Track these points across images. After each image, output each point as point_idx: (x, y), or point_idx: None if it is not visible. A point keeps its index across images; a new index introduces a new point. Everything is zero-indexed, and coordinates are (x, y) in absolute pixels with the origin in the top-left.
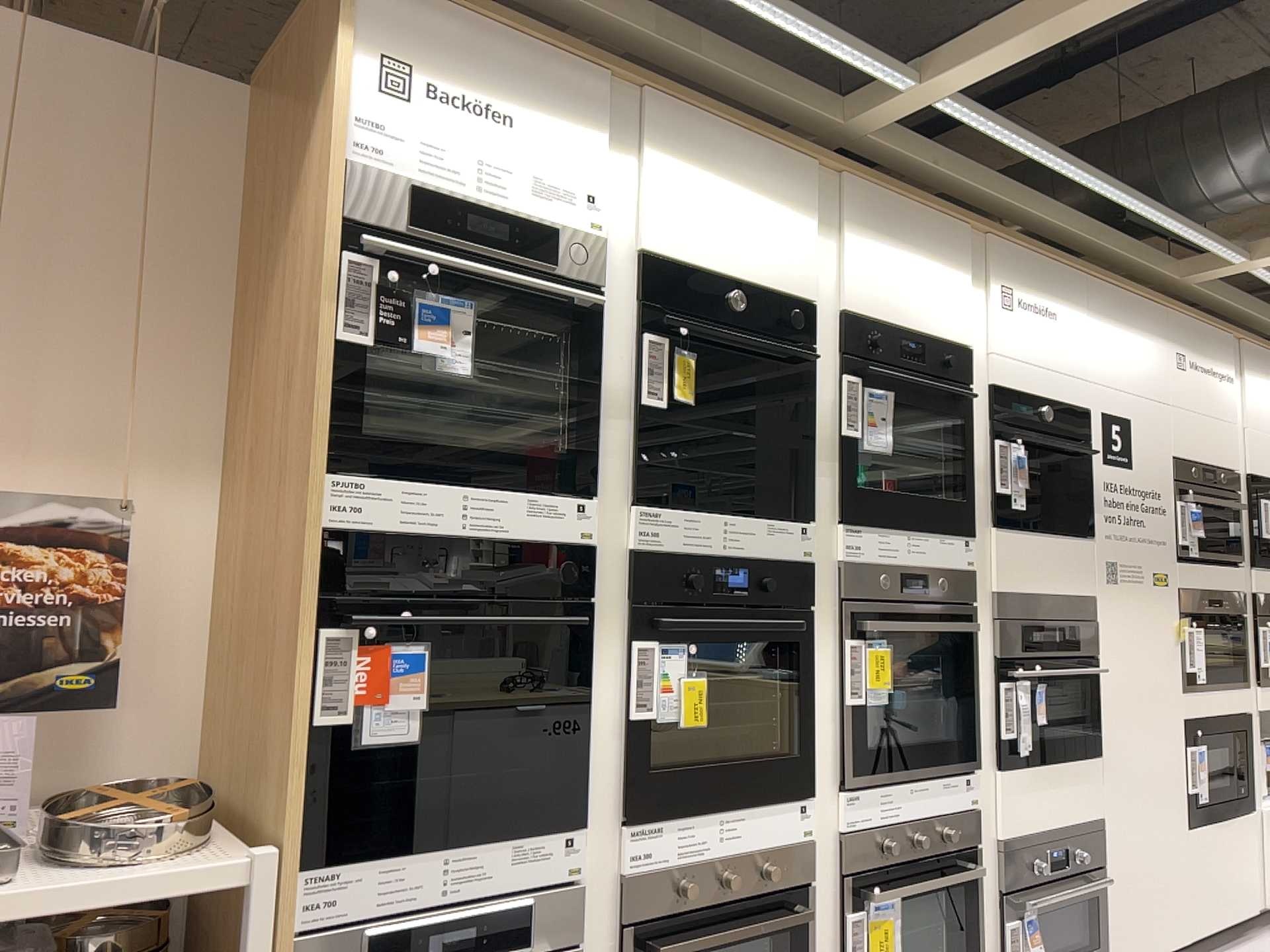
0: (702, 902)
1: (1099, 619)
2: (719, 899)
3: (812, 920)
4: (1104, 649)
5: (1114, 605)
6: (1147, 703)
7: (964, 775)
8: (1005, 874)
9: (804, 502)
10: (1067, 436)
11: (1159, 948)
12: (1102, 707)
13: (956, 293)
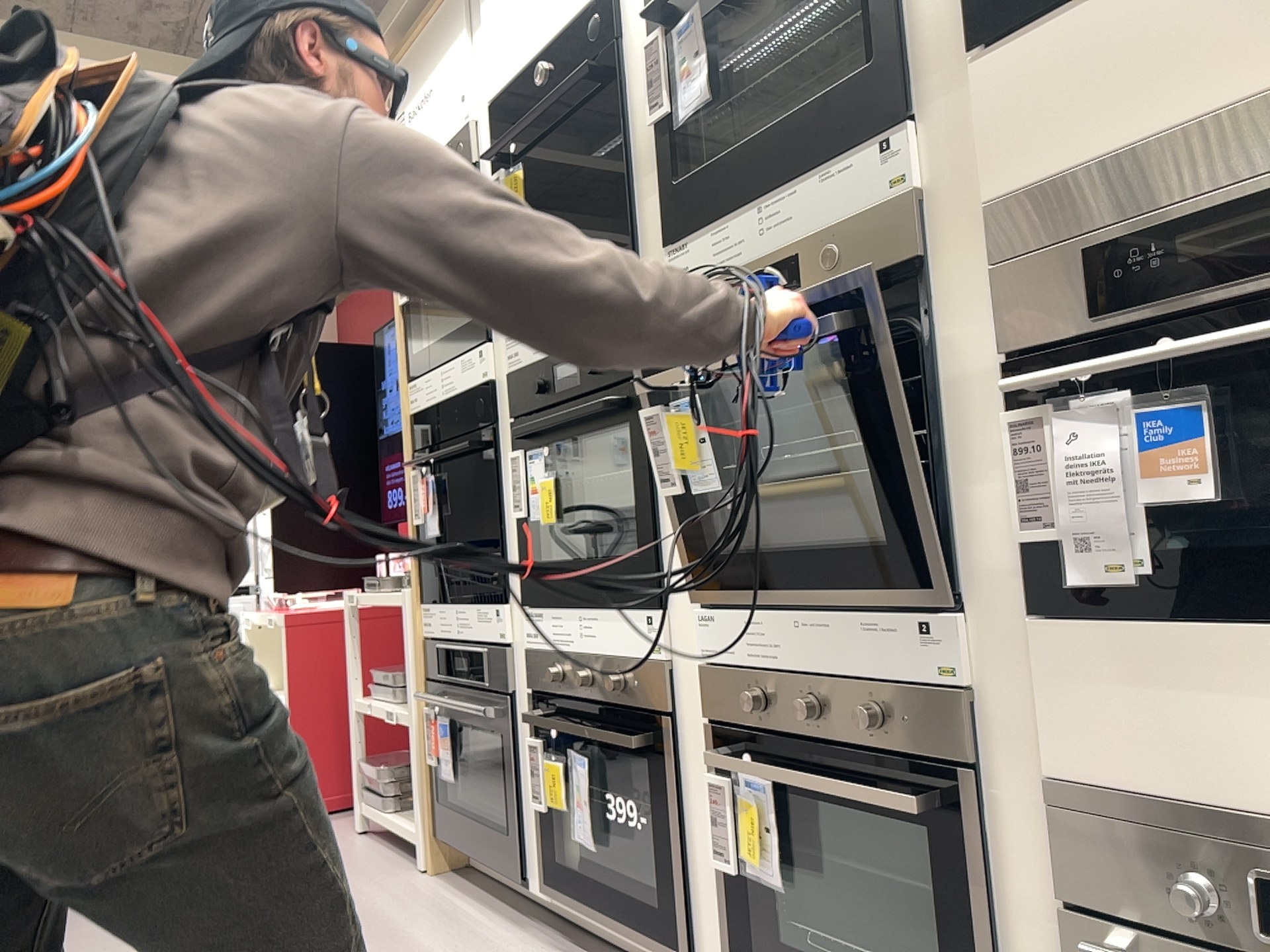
0: (574, 695)
1: None
2: (585, 698)
3: (668, 763)
4: None
5: None
6: None
7: (917, 617)
8: (1065, 867)
9: (633, 245)
10: None
11: None
12: None
13: None
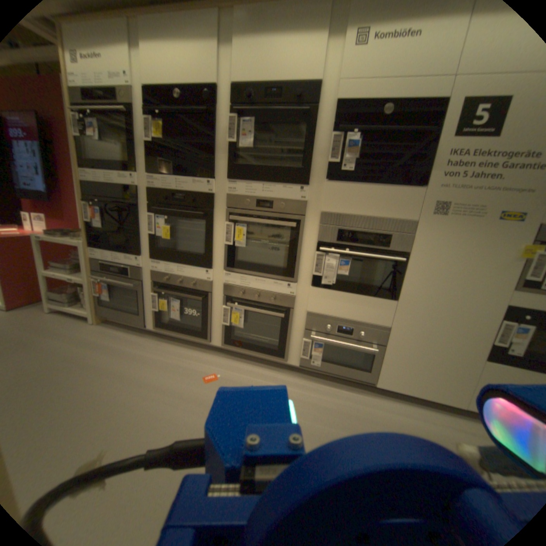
0: (173, 284)
1: (418, 233)
2: (178, 285)
3: (209, 302)
4: (419, 250)
5: (439, 227)
6: (461, 287)
7: (286, 282)
8: (306, 323)
9: (212, 171)
10: (417, 119)
11: (428, 397)
12: (406, 279)
13: (313, 46)
